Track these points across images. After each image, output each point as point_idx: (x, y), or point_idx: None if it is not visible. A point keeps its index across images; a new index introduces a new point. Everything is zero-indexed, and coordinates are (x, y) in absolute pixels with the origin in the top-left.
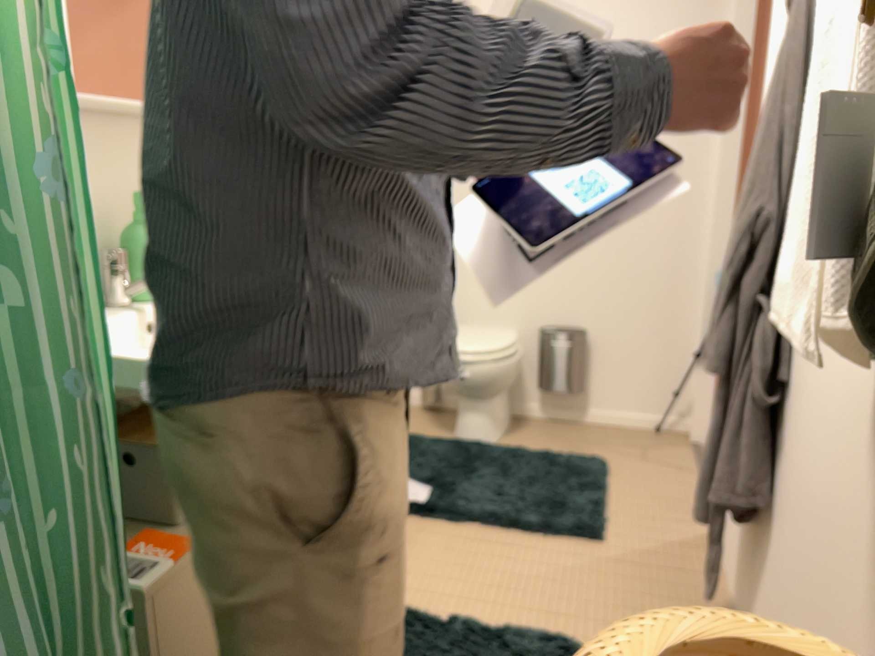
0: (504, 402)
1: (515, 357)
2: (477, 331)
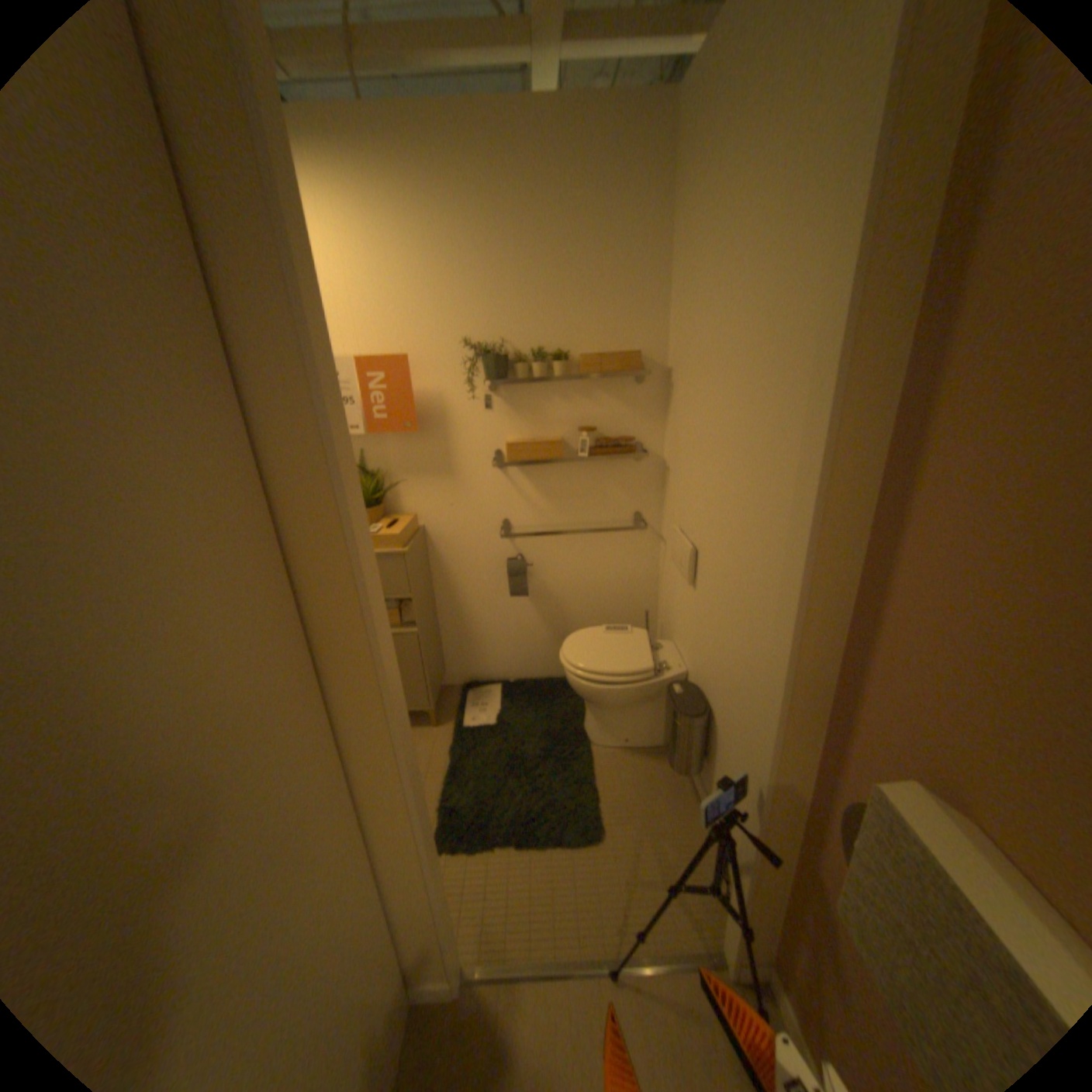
0: (642, 723)
1: (604, 685)
2: (632, 644)
